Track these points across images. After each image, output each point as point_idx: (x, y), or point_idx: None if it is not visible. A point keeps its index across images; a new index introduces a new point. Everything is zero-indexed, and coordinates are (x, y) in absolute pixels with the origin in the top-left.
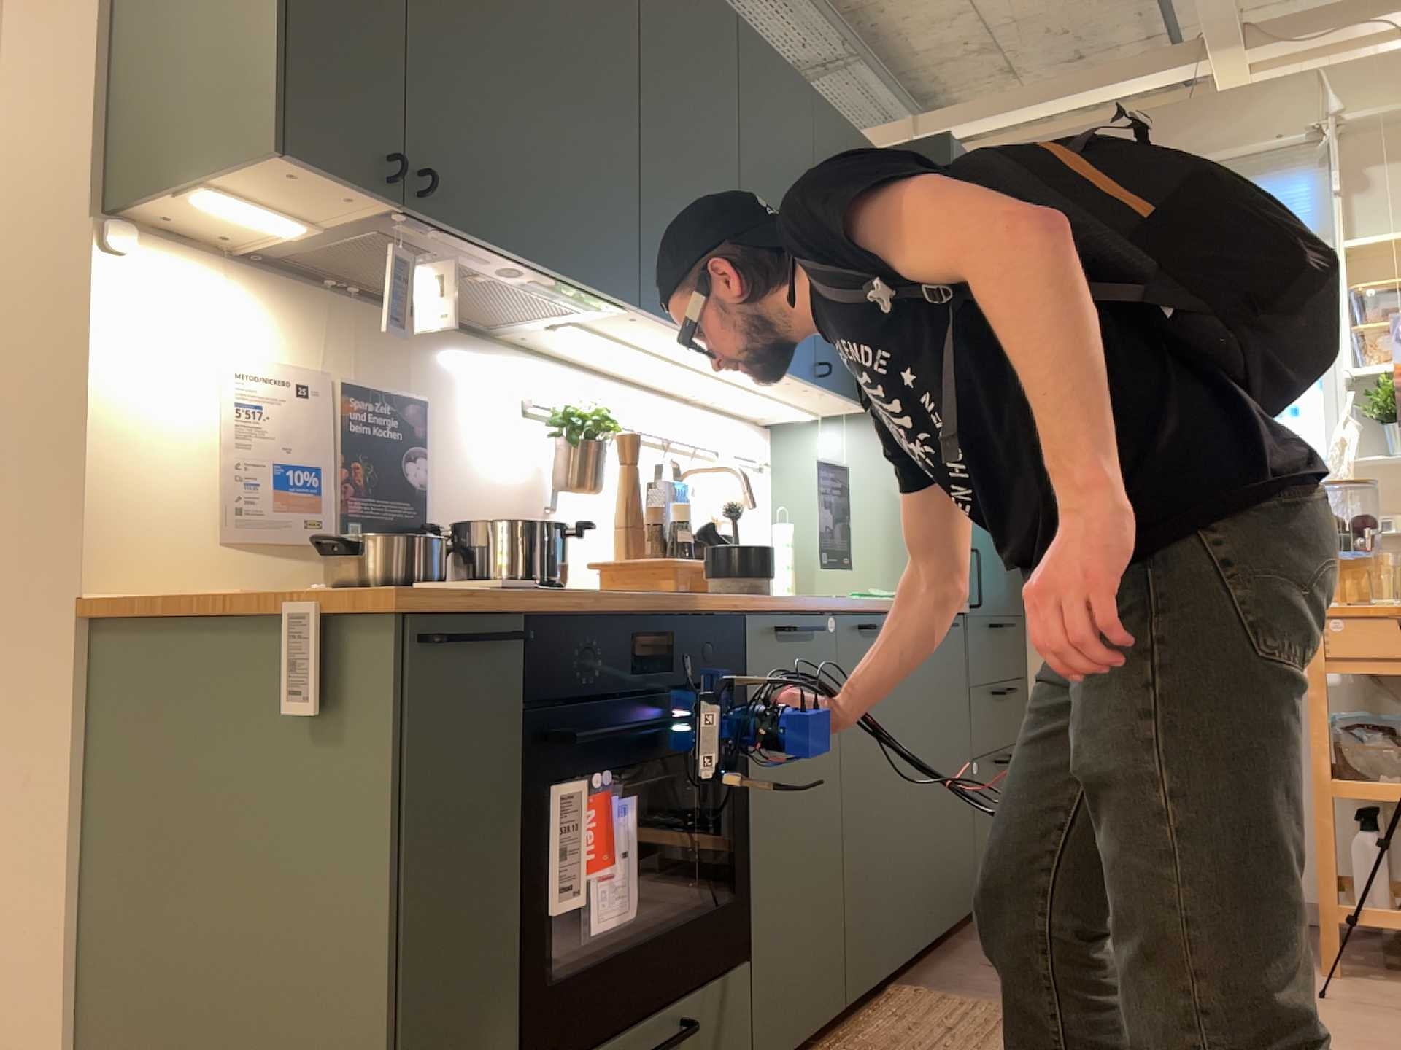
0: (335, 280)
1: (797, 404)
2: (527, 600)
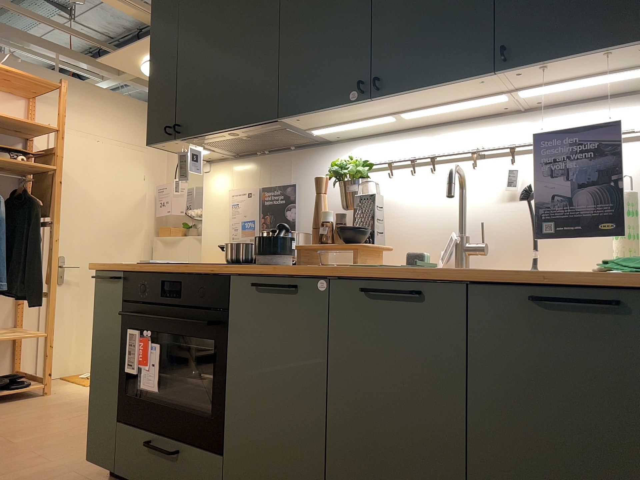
0: (258, 152)
1: (586, 77)
2: (119, 266)
